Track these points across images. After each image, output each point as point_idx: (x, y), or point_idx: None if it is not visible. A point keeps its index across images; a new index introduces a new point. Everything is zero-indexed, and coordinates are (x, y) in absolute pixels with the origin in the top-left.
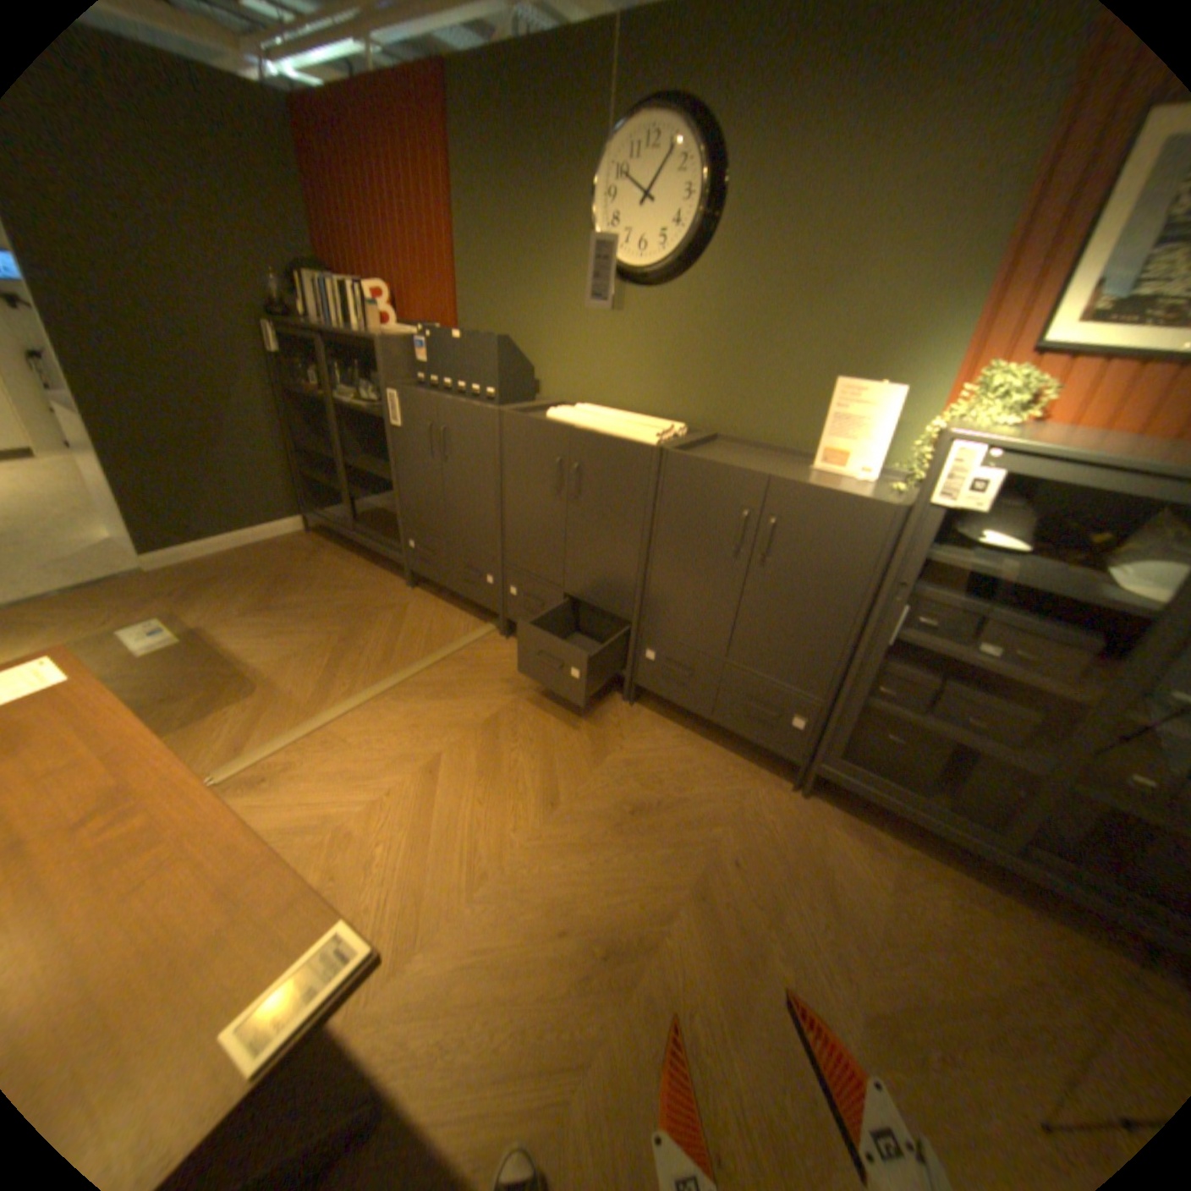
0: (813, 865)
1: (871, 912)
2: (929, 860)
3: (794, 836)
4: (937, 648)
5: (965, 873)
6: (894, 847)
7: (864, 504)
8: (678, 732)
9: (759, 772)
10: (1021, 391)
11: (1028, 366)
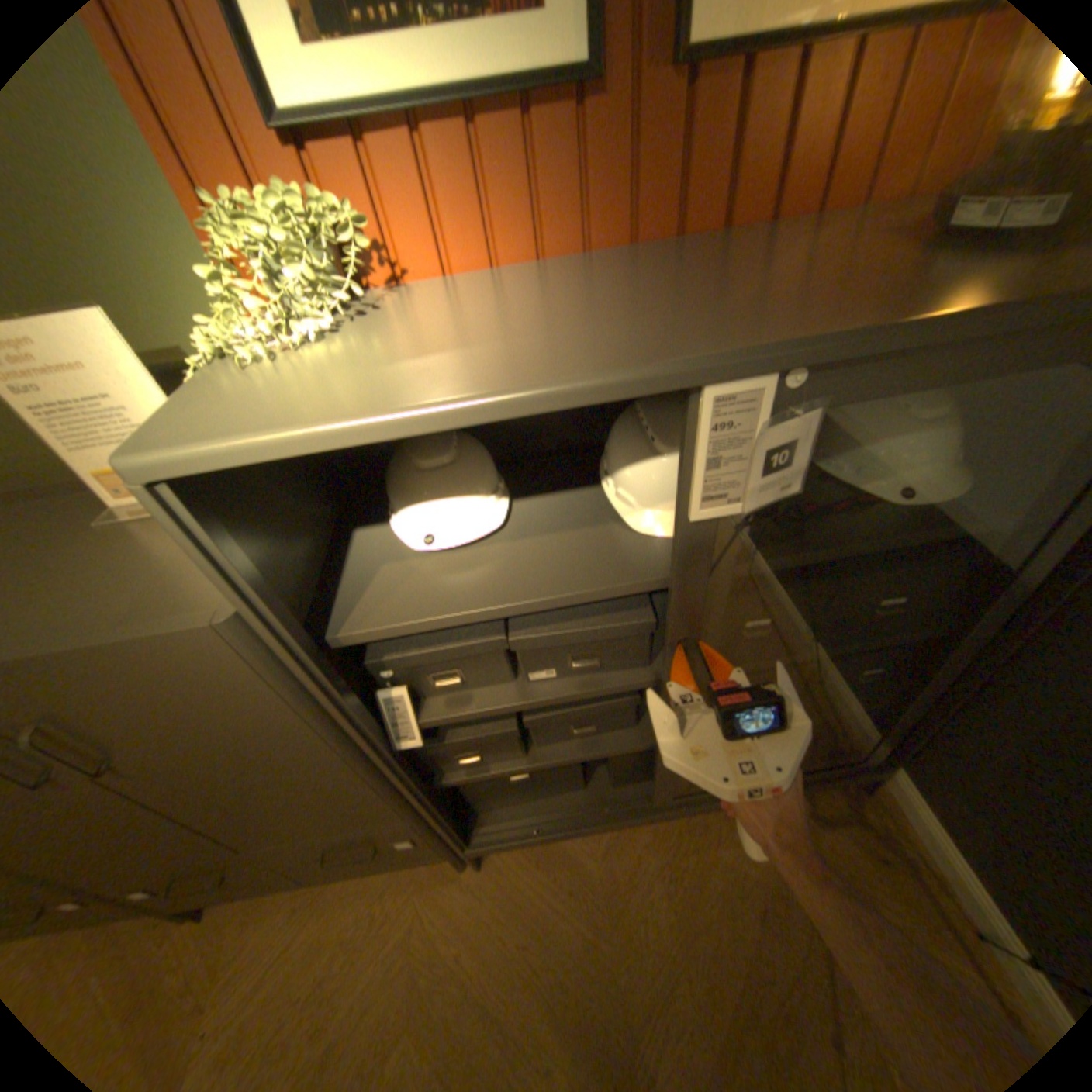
0: (519, 987)
1: (600, 998)
2: (620, 836)
3: (484, 956)
4: (479, 716)
5: (654, 819)
6: (585, 852)
7: (146, 650)
8: (284, 908)
9: (411, 878)
10: (302, 250)
11: (278, 185)
